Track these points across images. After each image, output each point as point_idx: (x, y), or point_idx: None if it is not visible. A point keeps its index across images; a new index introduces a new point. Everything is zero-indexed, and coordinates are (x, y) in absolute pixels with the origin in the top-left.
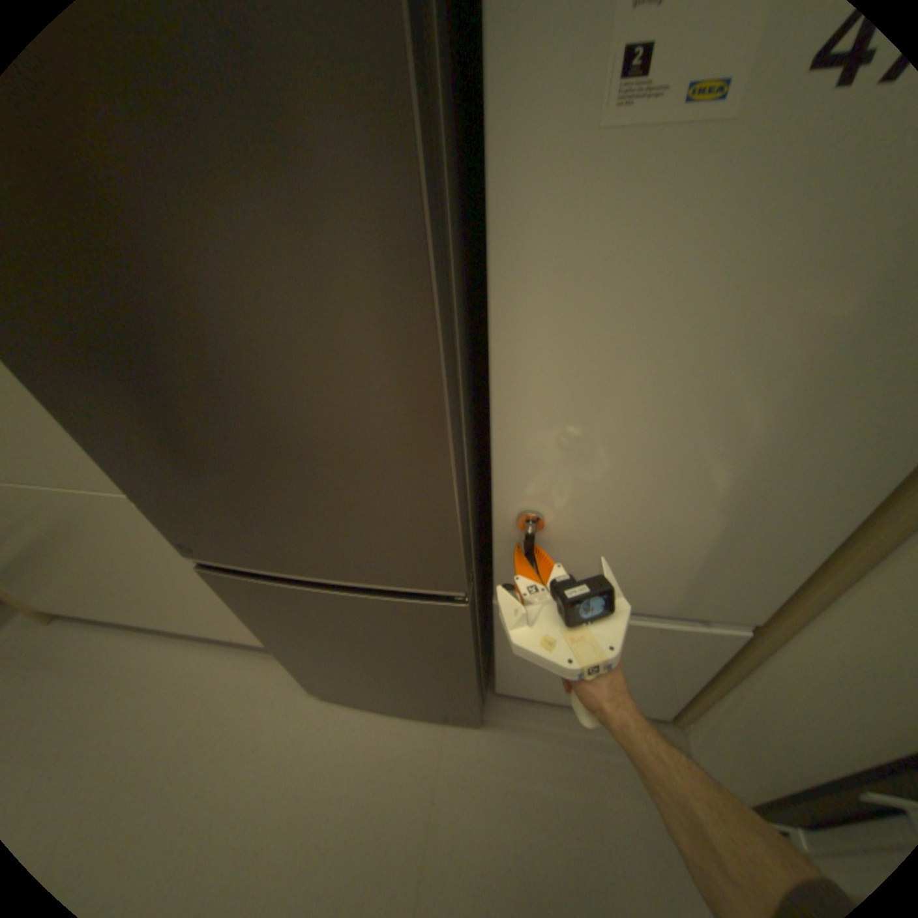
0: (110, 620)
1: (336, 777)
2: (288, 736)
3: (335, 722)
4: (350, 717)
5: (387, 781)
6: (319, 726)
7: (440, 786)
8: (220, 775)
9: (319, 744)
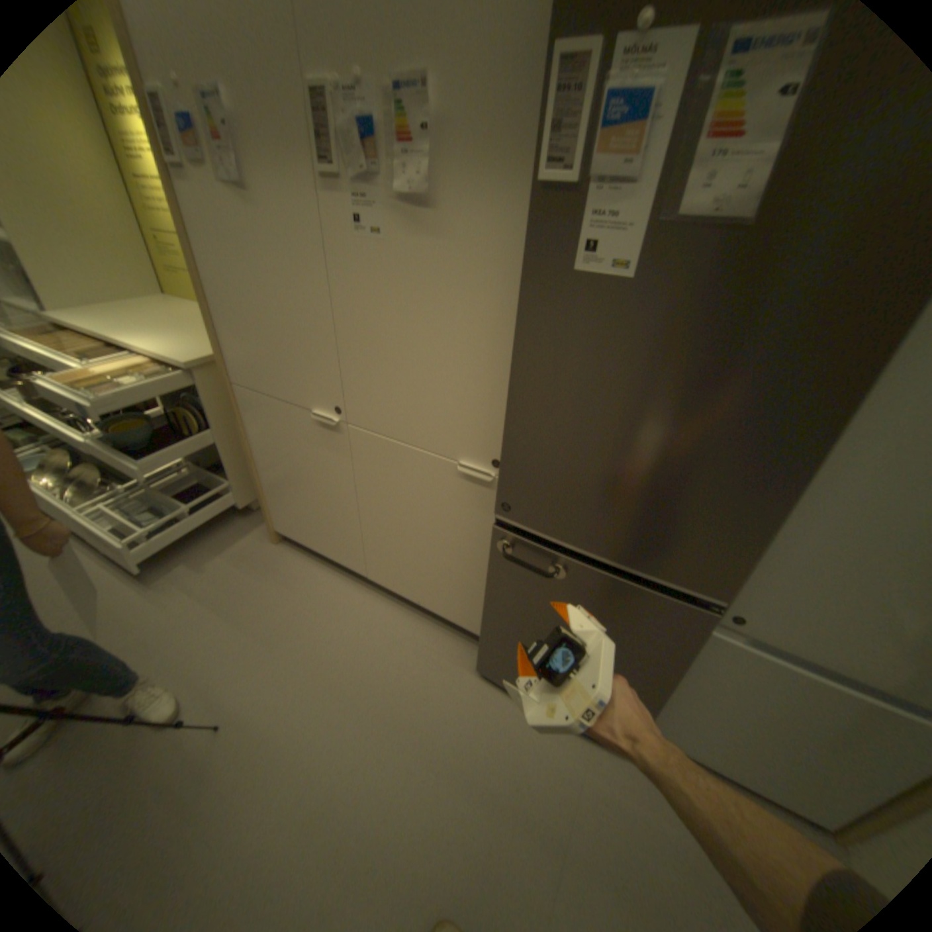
0: (330, 555)
1: (494, 748)
2: (455, 699)
3: (494, 703)
4: (508, 704)
5: (538, 770)
6: (481, 701)
7: (586, 794)
8: (399, 707)
9: (480, 716)
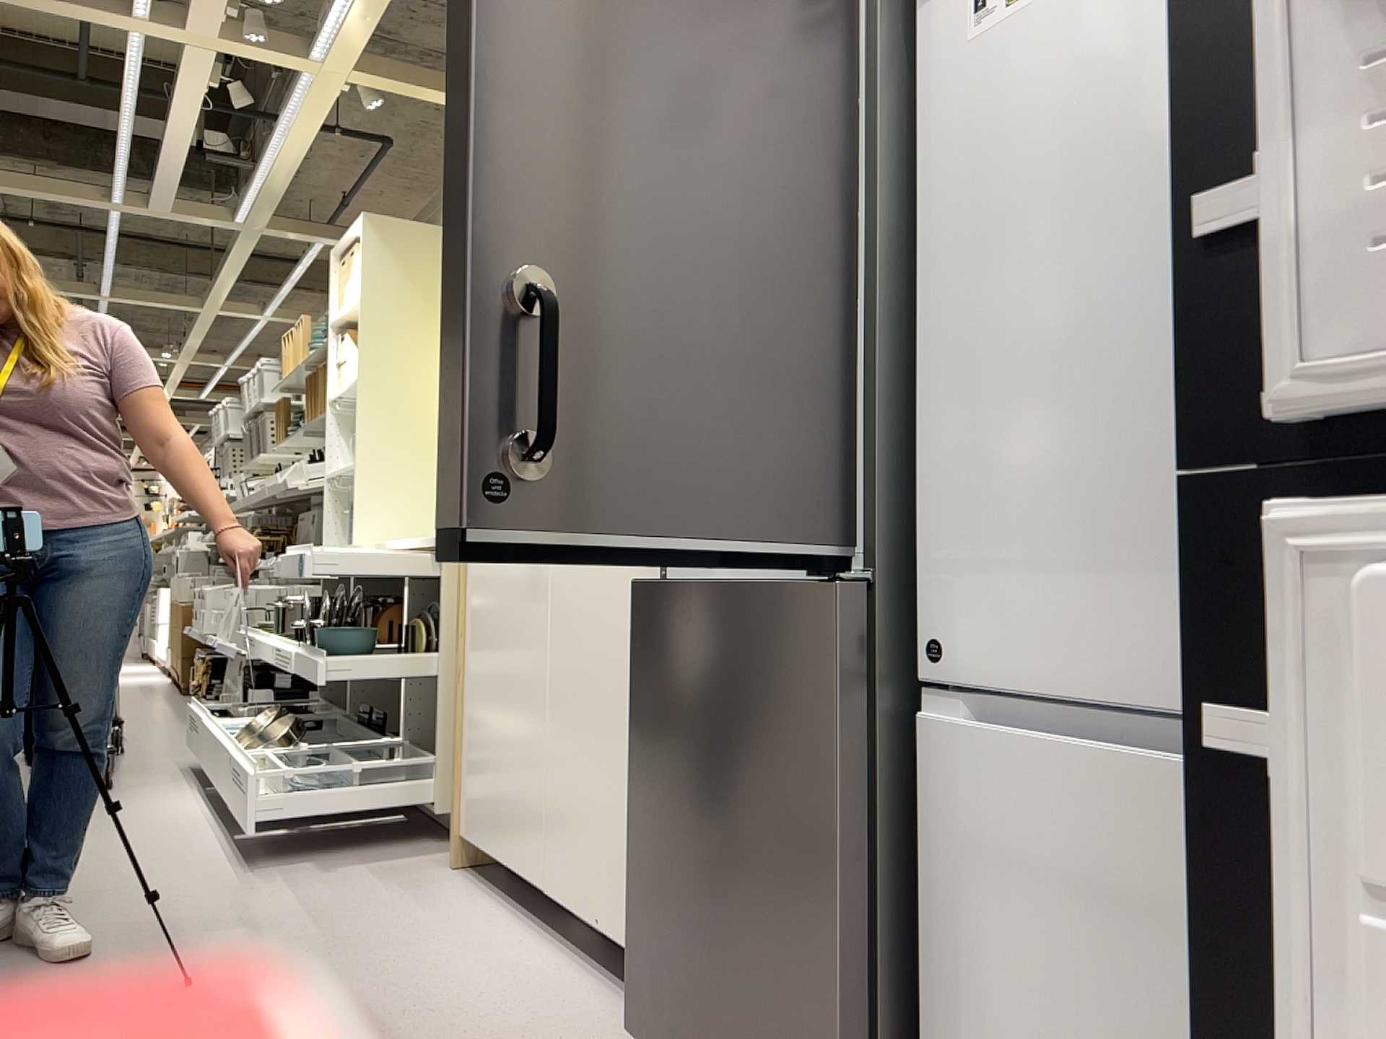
0: (508, 862)
1: None
2: None
3: None
4: None
5: None
6: None
7: None
8: None
9: None
